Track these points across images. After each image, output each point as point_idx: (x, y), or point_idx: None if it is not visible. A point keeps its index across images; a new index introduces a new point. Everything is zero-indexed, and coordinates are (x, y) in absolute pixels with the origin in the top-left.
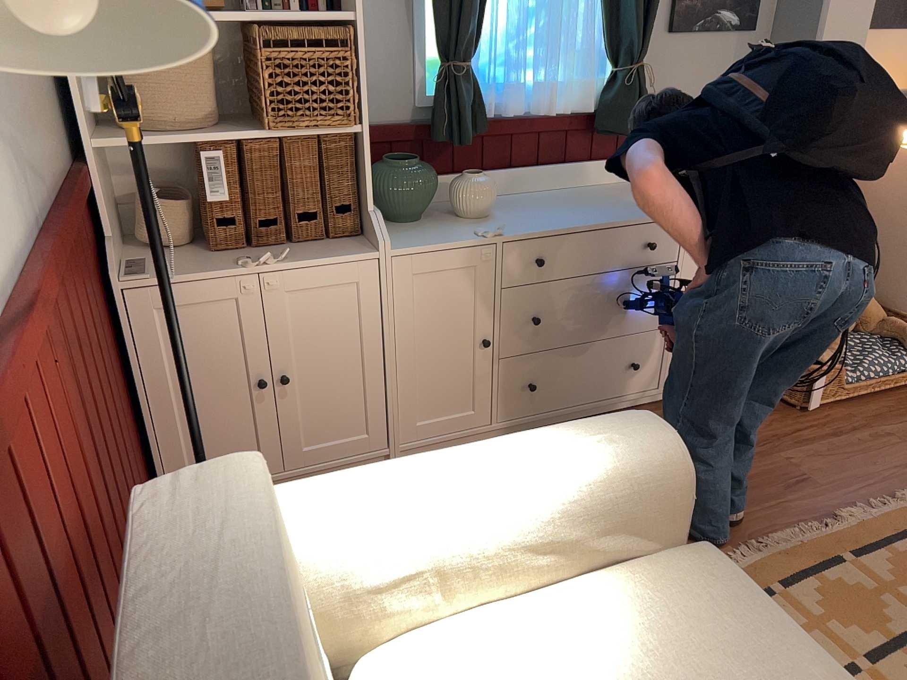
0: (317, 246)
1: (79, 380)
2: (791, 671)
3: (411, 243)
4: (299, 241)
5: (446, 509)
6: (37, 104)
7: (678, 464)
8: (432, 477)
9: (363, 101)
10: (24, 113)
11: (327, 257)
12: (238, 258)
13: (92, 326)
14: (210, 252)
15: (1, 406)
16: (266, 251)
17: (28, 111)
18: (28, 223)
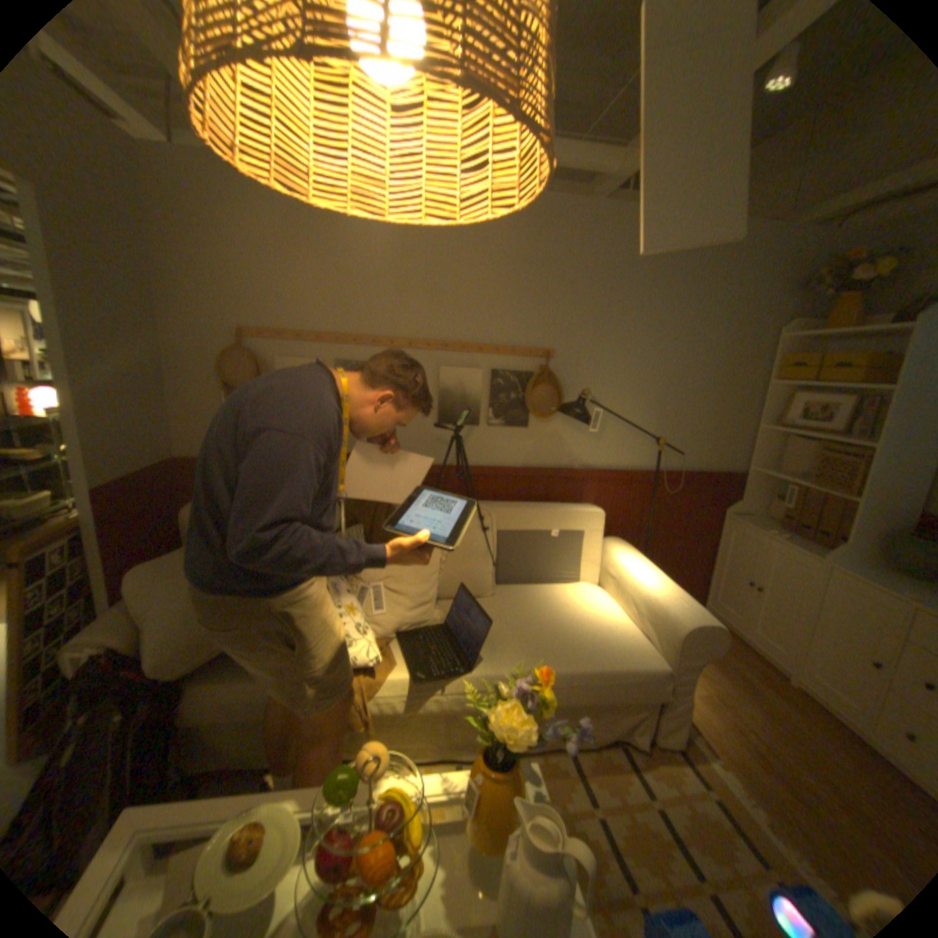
0: (821, 549)
1: (656, 512)
2: (601, 659)
3: (858, 572)
4: (819, 544)
5: (635, 573)
6: (717, 446)
7: (691, 634)
8: (648, 570)
9: (870, 487)
10: (696, 445)
11: (806, 550)
12: (780, 532)
13: (691, 512)
14: (781, 527)
15: (595, 481)
16: (797, 538)
17: (703, 445)
18: (663, 467)
